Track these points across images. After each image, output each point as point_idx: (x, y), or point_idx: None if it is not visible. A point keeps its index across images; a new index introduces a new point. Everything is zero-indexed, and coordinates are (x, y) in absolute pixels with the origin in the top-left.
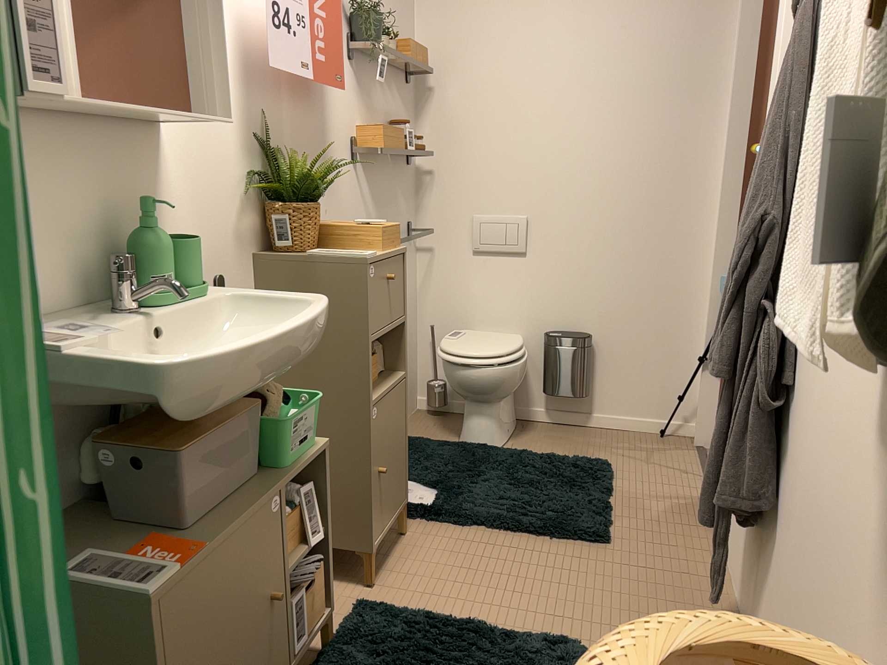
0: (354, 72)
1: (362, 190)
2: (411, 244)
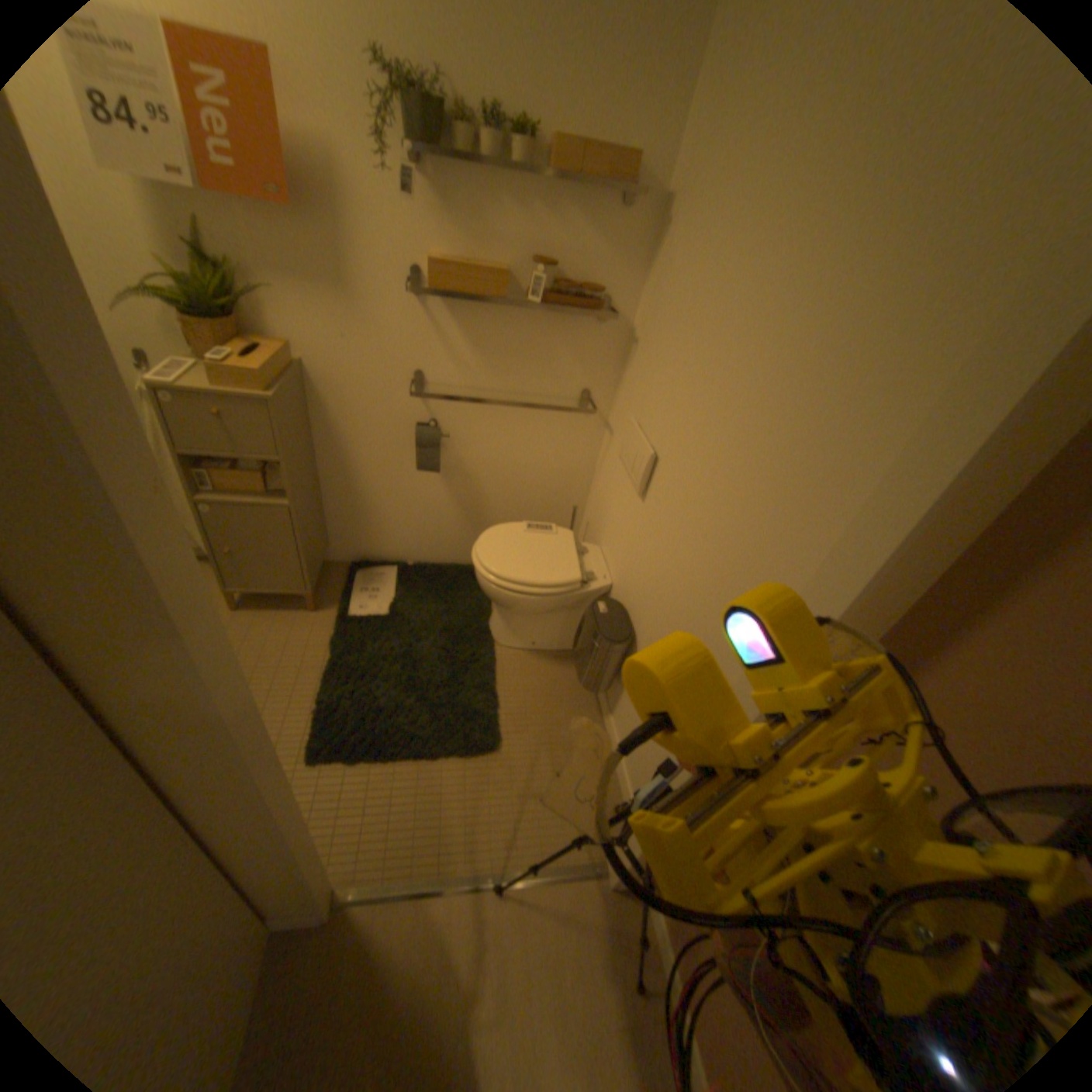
0: (426, 179)
1: (440, 329)
2: (589, 416)
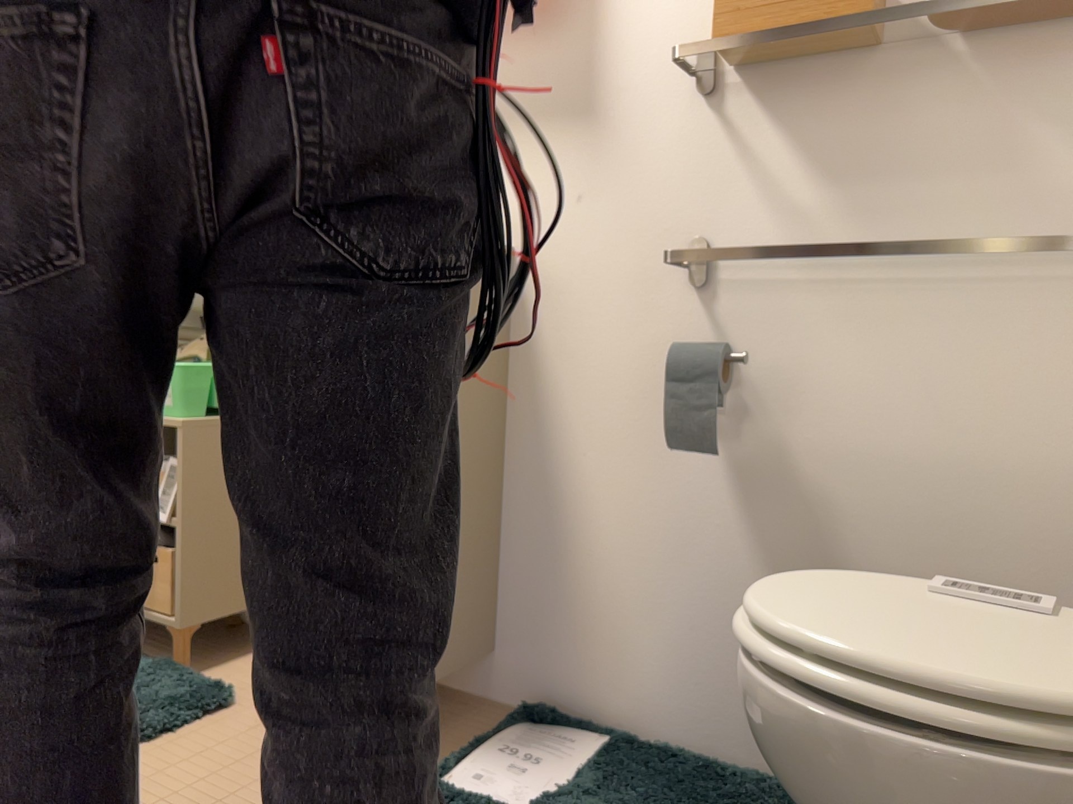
0: None
1: (740, 148)
2: None
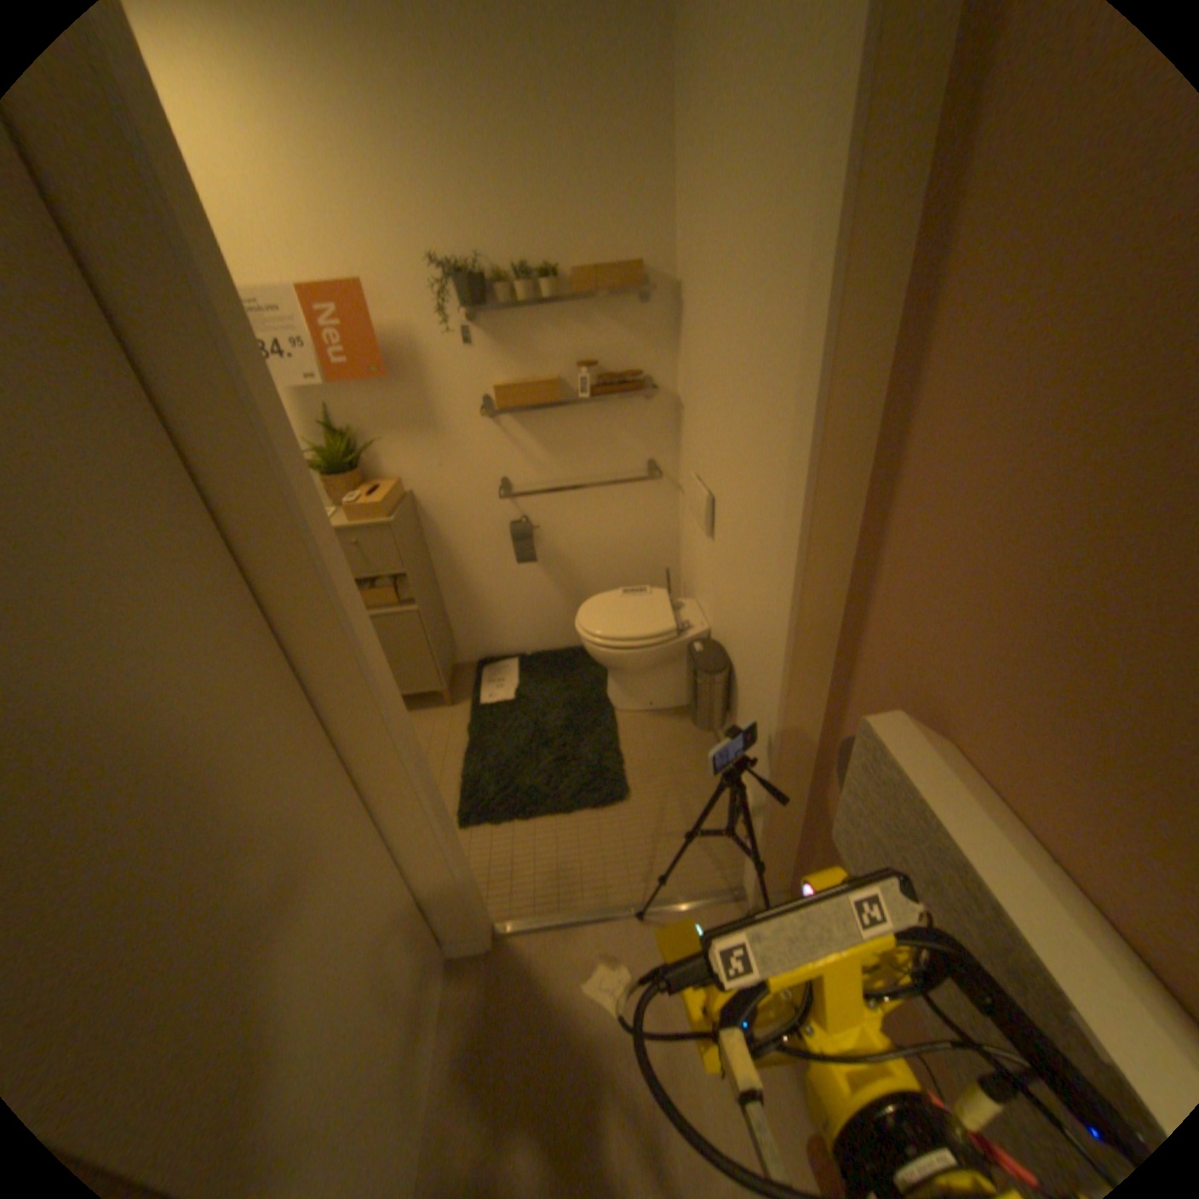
0: (481, 331)
1: (514, 440)
2: (659, 483)
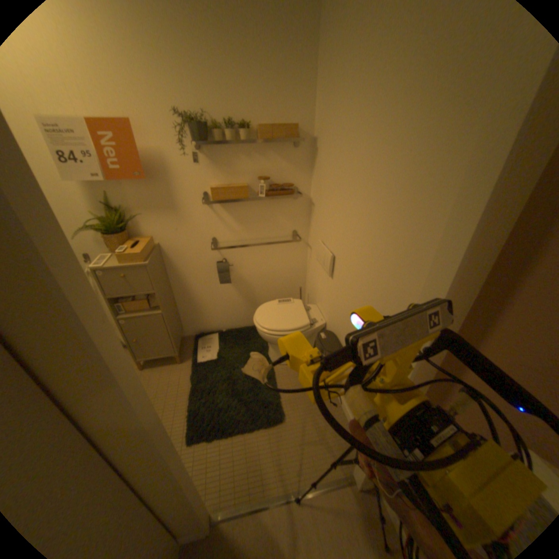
0: (203, 155)
1: (220, 217)
2: (298, 242)
